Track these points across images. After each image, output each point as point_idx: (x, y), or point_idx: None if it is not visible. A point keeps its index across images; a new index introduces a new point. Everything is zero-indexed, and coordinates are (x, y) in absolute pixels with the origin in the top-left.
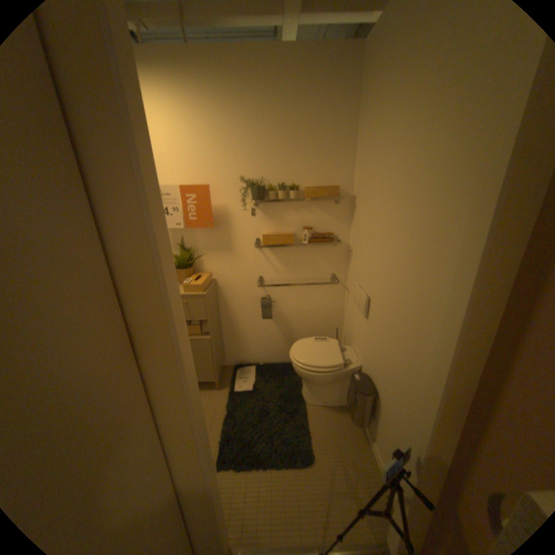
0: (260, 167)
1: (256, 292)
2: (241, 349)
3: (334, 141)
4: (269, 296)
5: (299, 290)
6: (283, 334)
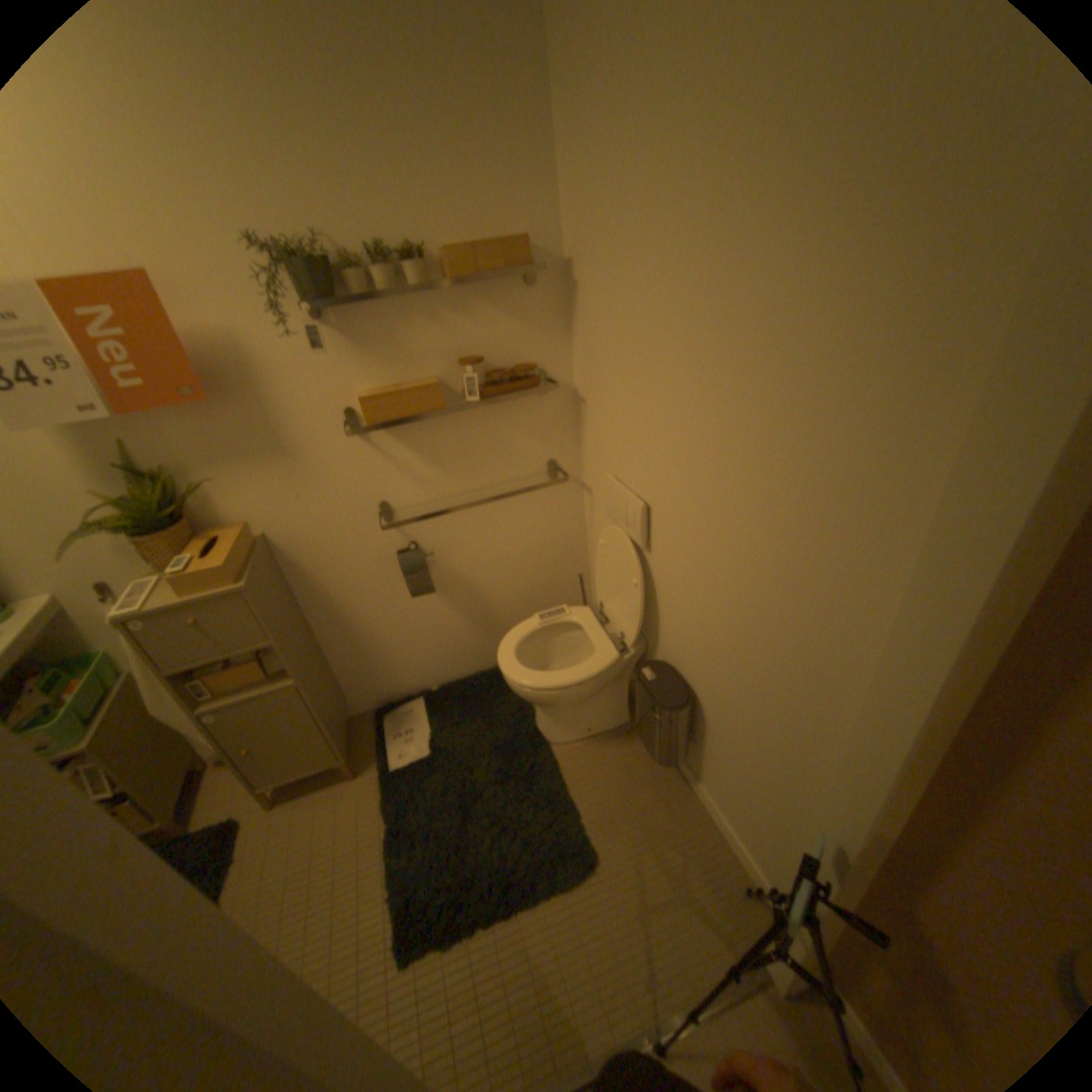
0: (297, 193)
1: (381, 540)
2: (379, 672)
3: (491, 100)
4: (415, 543)
5: (483, 513)
6: (468, 615)
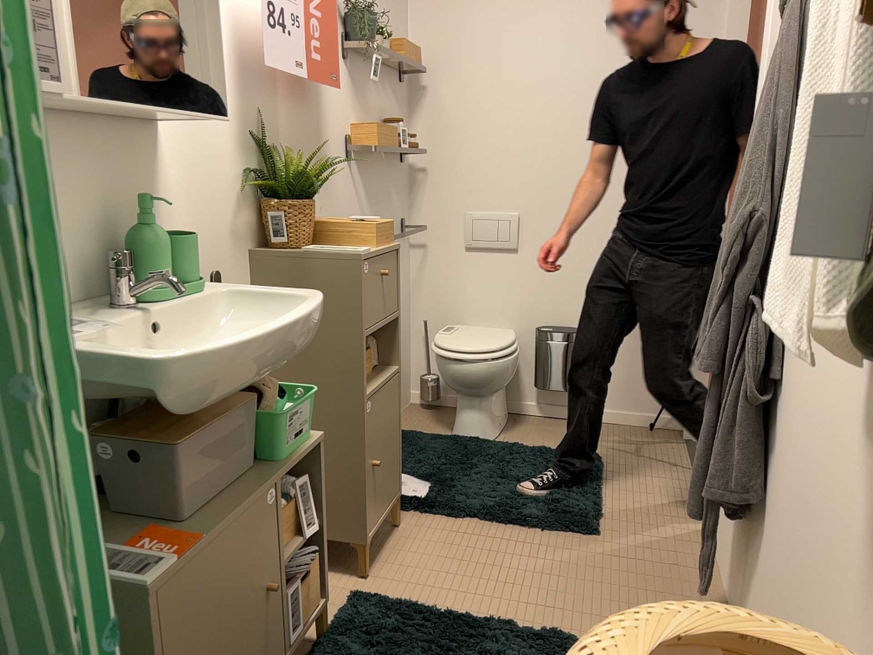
0: None
1: None
2: None
3: None
4: None
5: None
6: None
